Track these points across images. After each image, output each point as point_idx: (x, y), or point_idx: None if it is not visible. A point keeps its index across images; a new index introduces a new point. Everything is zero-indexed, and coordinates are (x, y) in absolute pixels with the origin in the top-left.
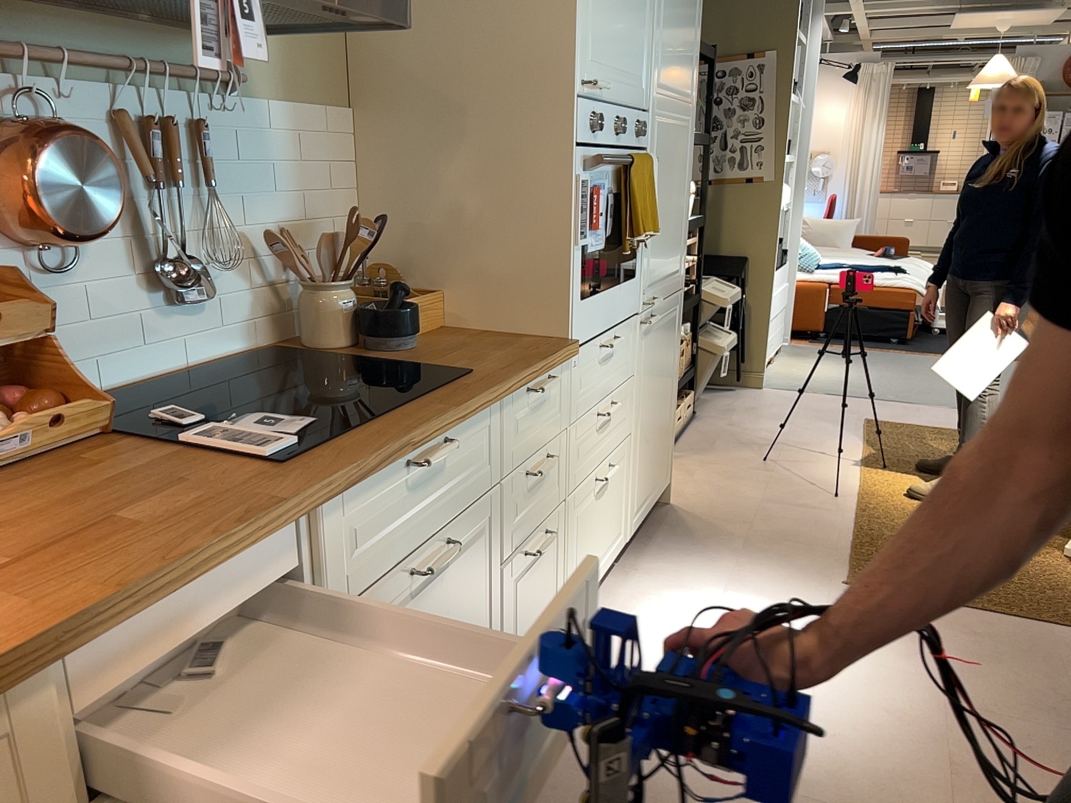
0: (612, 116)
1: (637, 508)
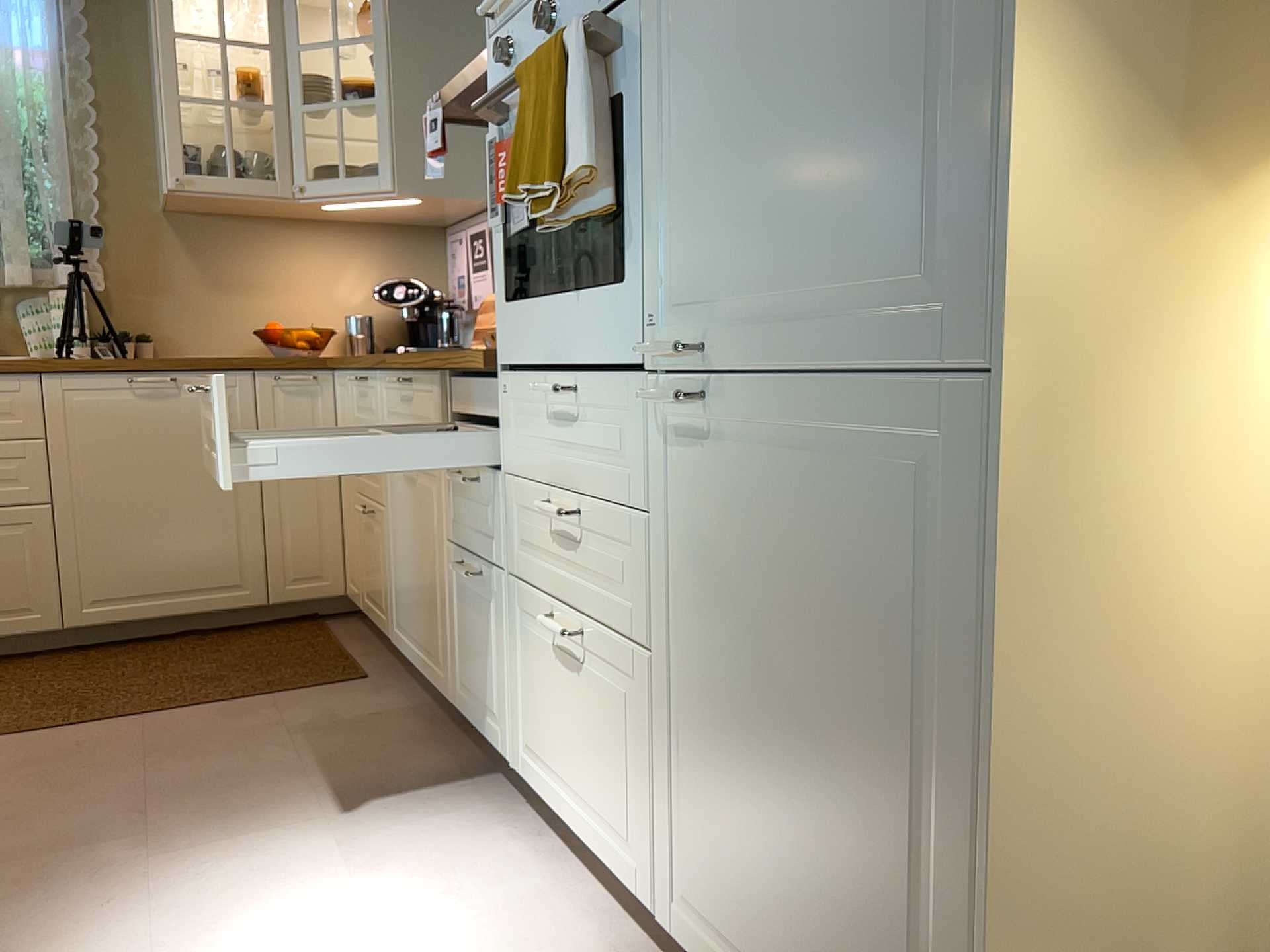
0: (544, 1)
1: (706, 927)
